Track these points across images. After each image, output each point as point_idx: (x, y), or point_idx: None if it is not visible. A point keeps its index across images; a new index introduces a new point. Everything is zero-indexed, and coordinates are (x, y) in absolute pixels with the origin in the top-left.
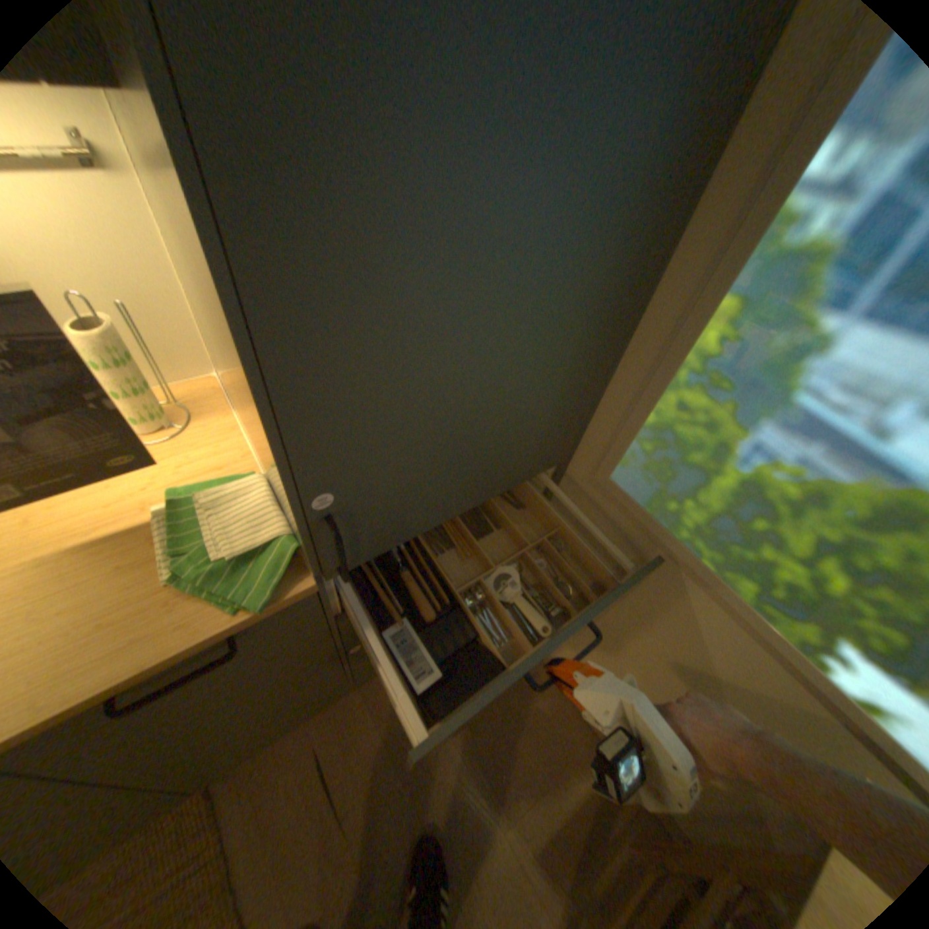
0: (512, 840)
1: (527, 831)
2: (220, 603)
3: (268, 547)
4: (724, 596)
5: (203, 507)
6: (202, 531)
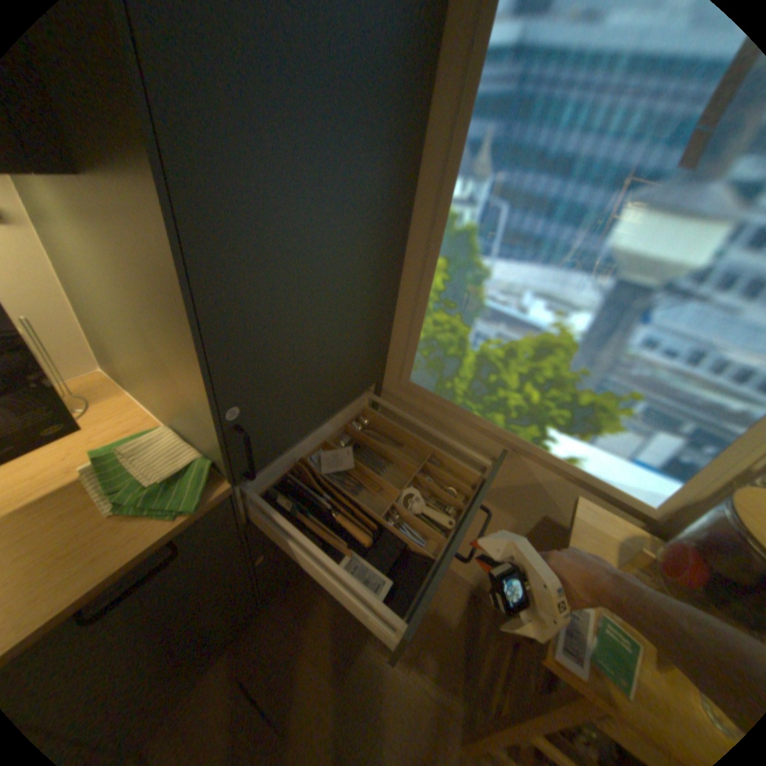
0: (414, 677)
1: (422, 666)
2: (159, 515)
3: (188, 468)
4: (490, 431)
5: (124, 457)
6: (129, 472)
